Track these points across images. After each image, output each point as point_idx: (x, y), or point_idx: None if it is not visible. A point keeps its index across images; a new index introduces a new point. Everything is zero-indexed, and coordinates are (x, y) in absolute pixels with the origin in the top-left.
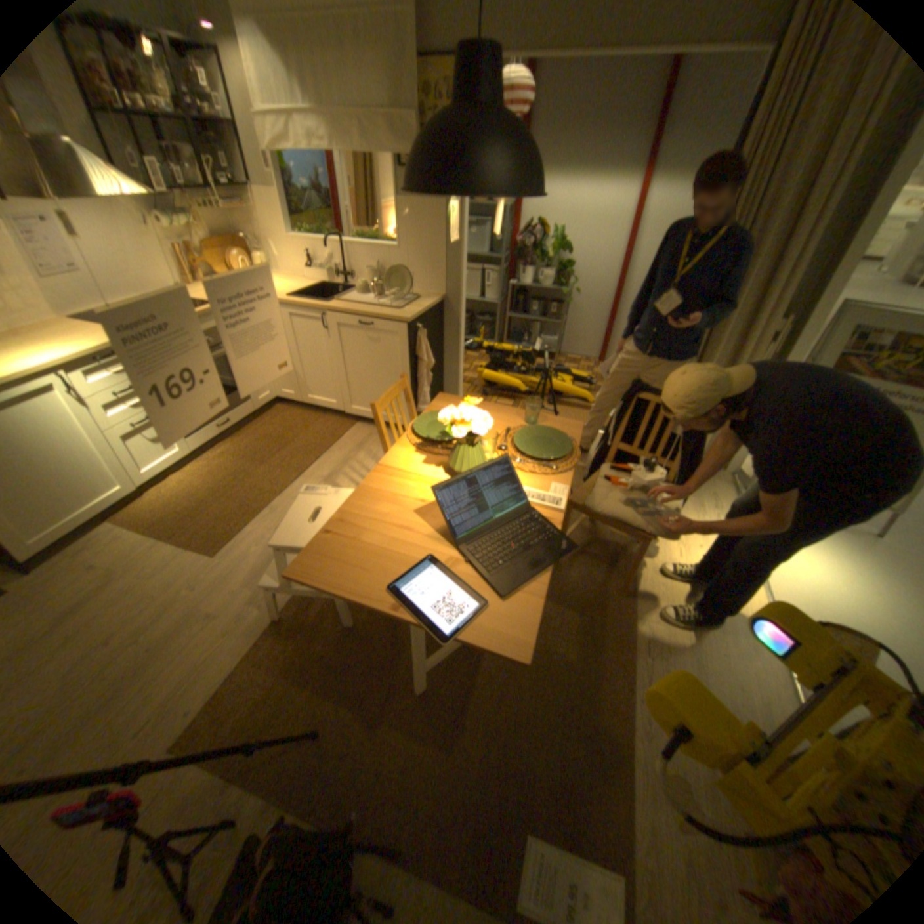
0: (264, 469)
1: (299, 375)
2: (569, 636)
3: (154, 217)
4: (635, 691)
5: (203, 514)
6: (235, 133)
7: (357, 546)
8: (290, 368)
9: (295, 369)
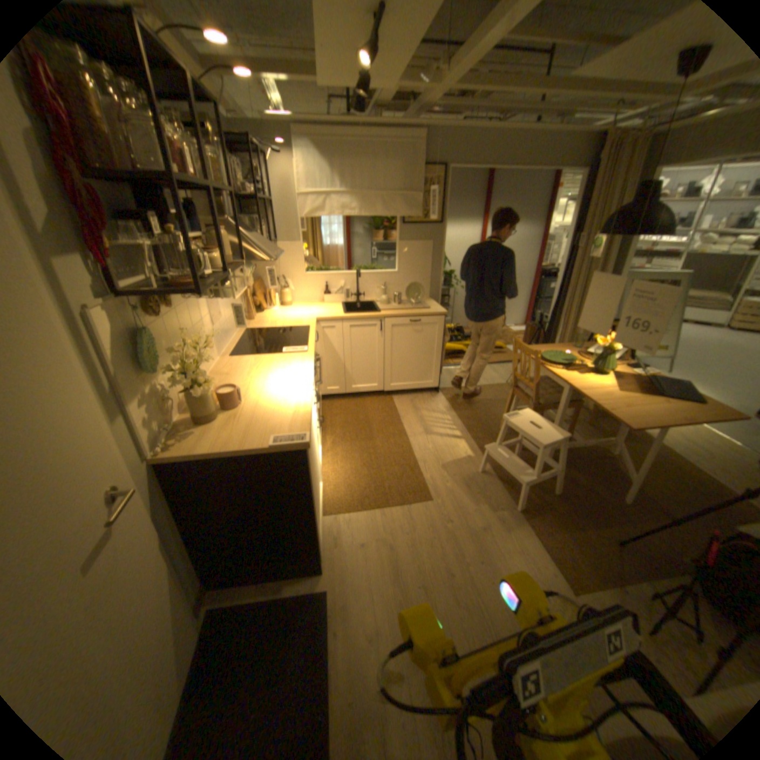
0: (379, 442)
1: (347, 372)
2: (642, 453)
3: (240, 270)
4: (689, 461)
5: (385, 481)
6: (268, 206)
7: (636, 409)
8: (340, 368)
9: (344, 368)
